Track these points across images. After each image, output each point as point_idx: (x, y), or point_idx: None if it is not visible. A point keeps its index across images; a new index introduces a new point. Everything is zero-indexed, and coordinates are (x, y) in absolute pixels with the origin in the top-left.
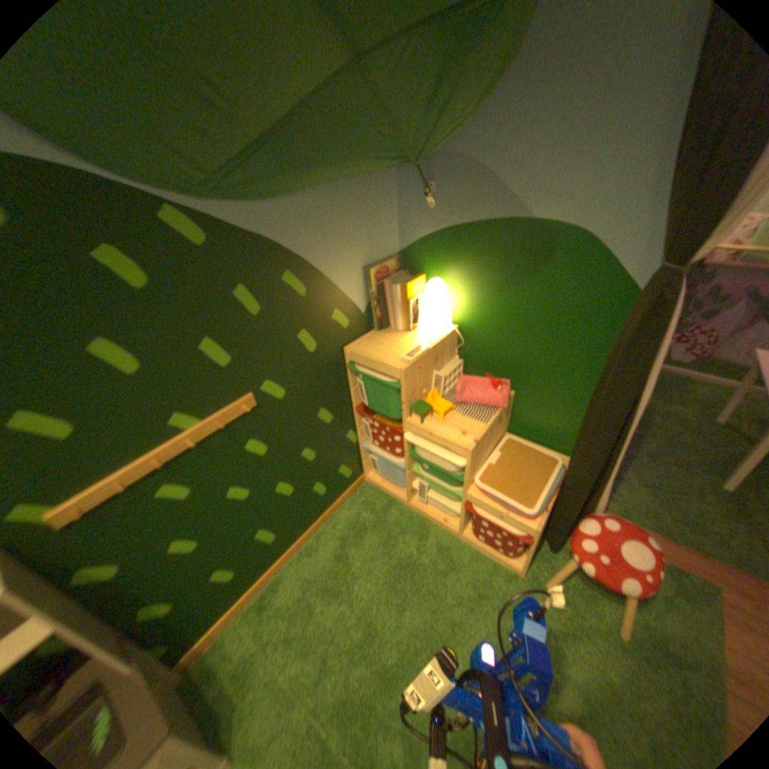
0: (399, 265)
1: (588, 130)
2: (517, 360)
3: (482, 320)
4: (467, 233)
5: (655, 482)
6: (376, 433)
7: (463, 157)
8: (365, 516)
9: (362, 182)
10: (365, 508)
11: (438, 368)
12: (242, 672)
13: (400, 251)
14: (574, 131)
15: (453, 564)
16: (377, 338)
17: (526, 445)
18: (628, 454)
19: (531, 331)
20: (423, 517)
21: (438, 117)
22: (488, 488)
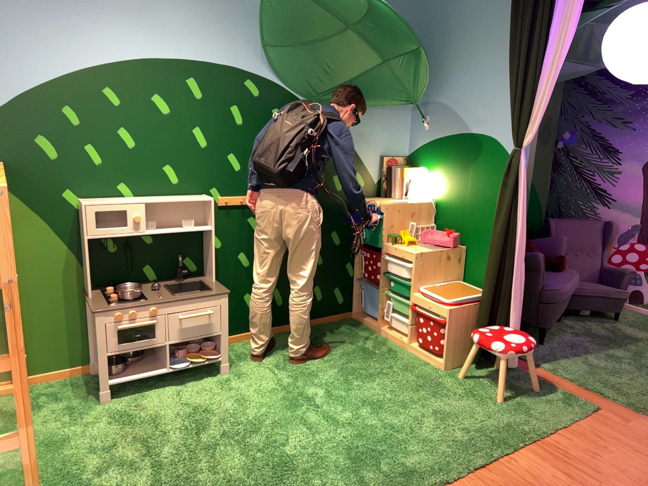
0: (402, 163)
1: (485, 97)
2: (463, 223)
3: (446, 197)
4: (439, 144)
5: (591, 362)
6: (364, 263)
7: (438, 107)
8: (342, 329)
9: (385, 114)
10: (344, 326)
11: (412, 222)
12: (242, 354)
13: (405, 156)
14: (480, 97)
15: (394, 354)
16: (378, 199)
17: (465, 285)
18: (513, 272)
19: (469, 201)
20: (384, 336)
21: (414, 87)
22: (424, 291)
